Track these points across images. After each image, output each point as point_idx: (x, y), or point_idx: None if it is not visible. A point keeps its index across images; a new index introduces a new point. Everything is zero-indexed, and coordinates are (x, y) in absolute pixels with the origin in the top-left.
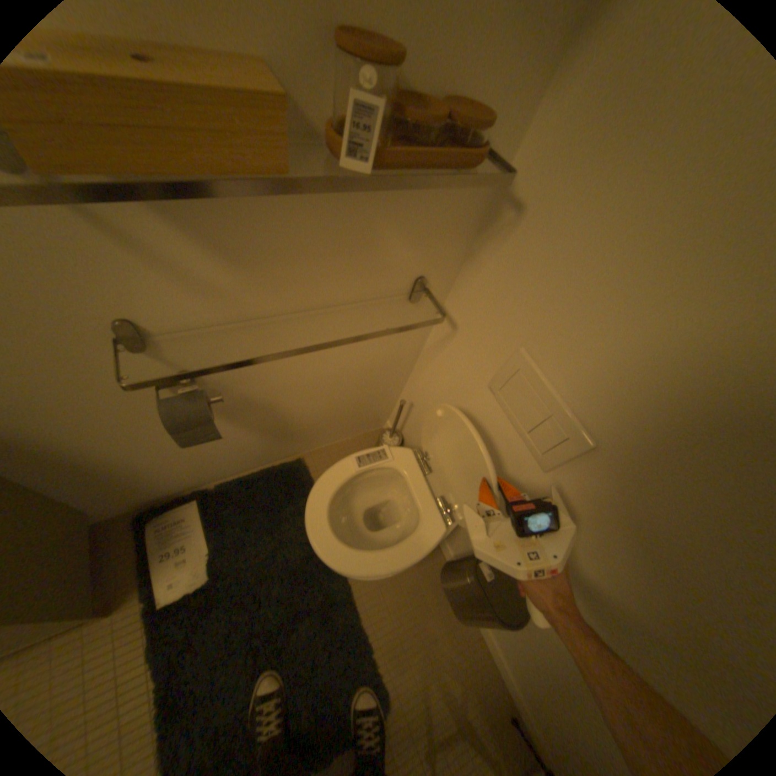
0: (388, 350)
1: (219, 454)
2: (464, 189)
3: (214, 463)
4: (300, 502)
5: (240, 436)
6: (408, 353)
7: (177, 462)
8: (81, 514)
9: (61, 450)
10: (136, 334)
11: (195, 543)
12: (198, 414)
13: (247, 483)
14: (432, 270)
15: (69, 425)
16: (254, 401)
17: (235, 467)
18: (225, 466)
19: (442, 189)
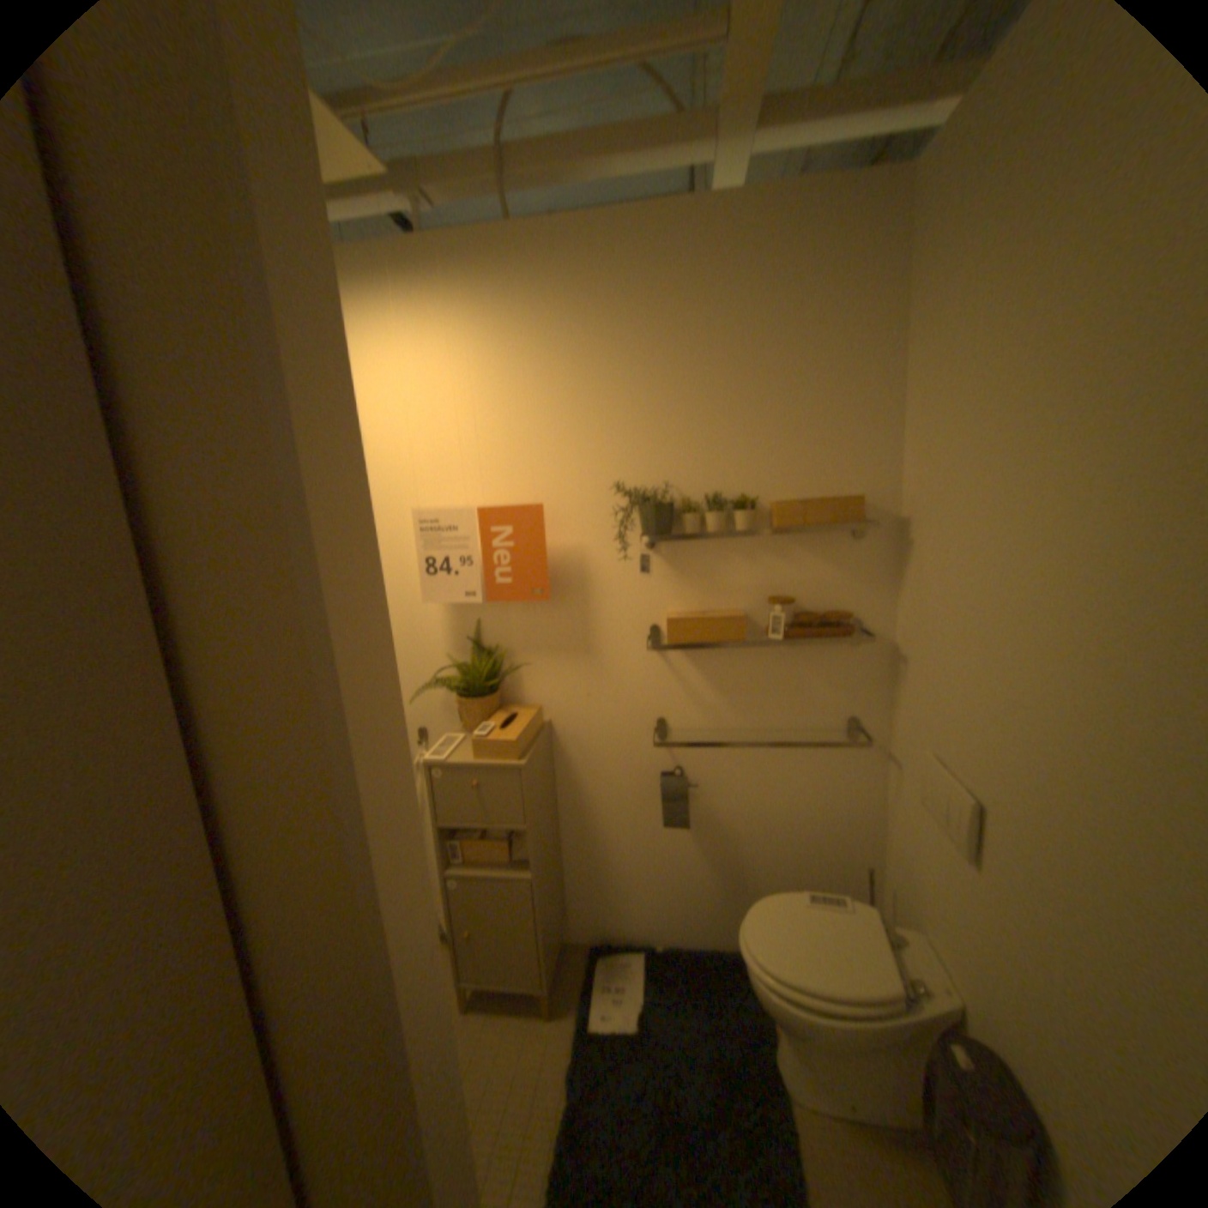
0: (844, 800)
1: (679, 894)
2: (866, 657)
3: (672, 908)
4: (749, 1001)
5: (701, 873)
6: (872, 814)
7: (646, 883)
8: (566, 916)
9: (594, 821)
10: (664, 732)
11: (634, 993)
12: (681, 792)
13: (696, 959)
14: (864, 716)
15: (608, 796)
16: (719, 824)
17: (688, 932)
18: (680, 922)
19: (848, 657)
